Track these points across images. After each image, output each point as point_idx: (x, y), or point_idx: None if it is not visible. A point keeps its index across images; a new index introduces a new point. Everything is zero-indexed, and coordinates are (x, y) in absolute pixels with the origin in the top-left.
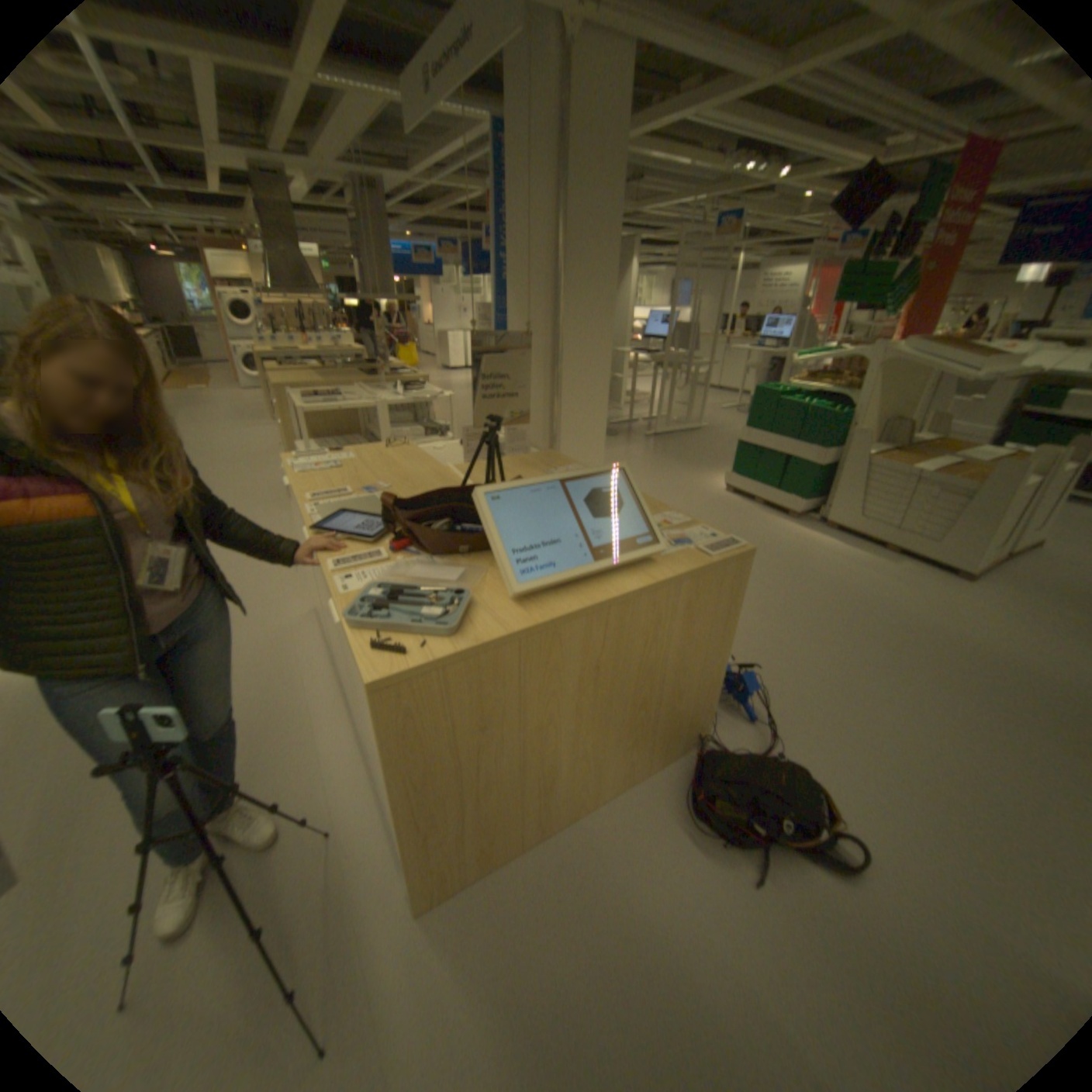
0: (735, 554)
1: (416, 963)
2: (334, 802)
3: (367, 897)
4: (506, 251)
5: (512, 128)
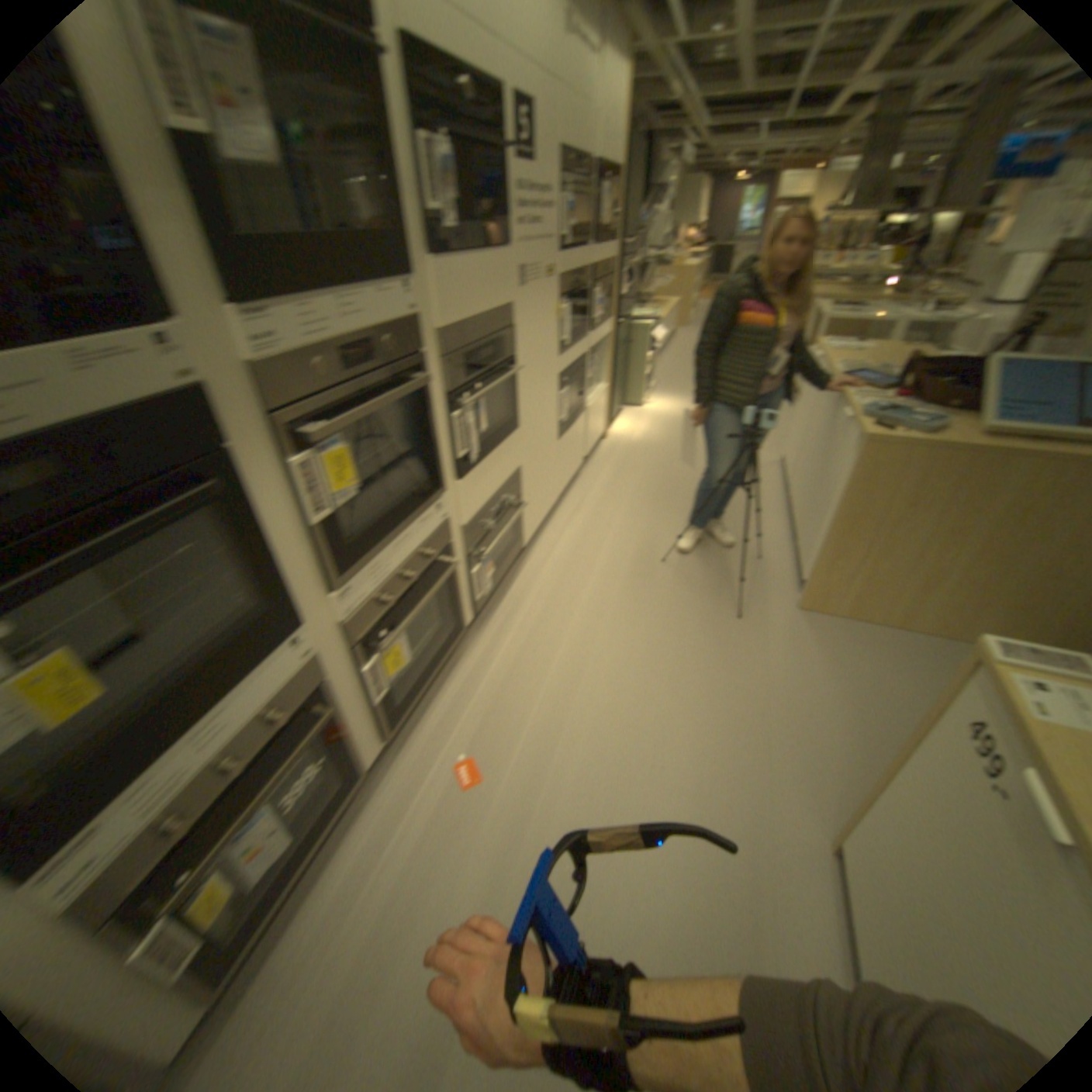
0: None
1: (795, 625)
2: (767, 551)
3: (776, 592)
4: None
5: None
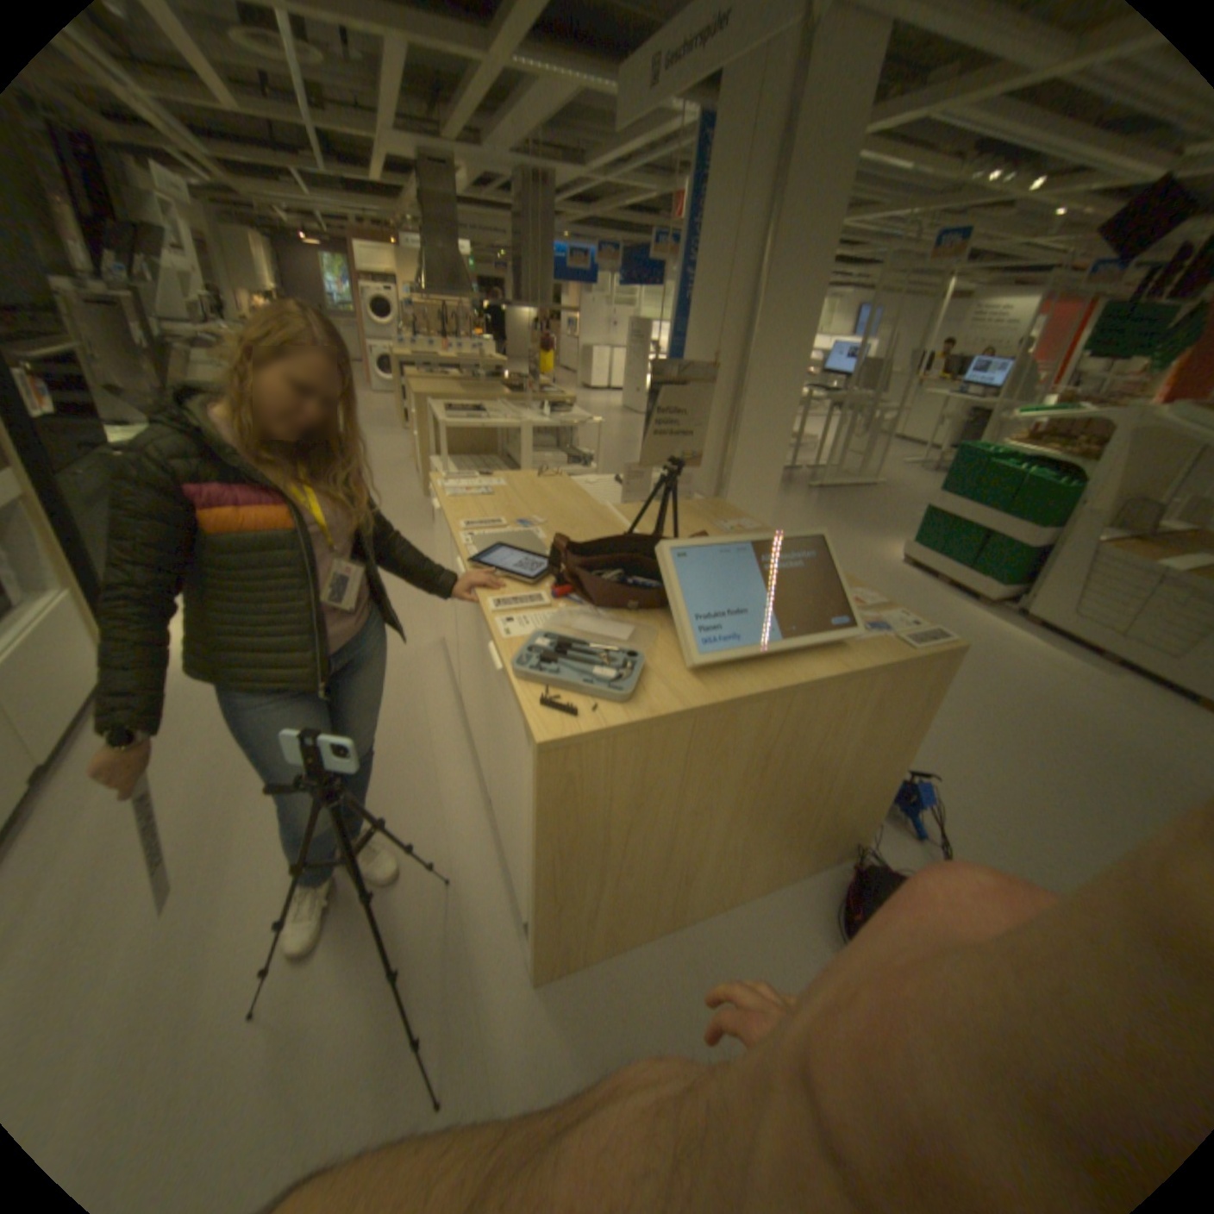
0: (949, 651)
1: (537, 1039)
2: (458, 851)
3: (489, 958)
4: (700, 268)
5: (730, 126)
